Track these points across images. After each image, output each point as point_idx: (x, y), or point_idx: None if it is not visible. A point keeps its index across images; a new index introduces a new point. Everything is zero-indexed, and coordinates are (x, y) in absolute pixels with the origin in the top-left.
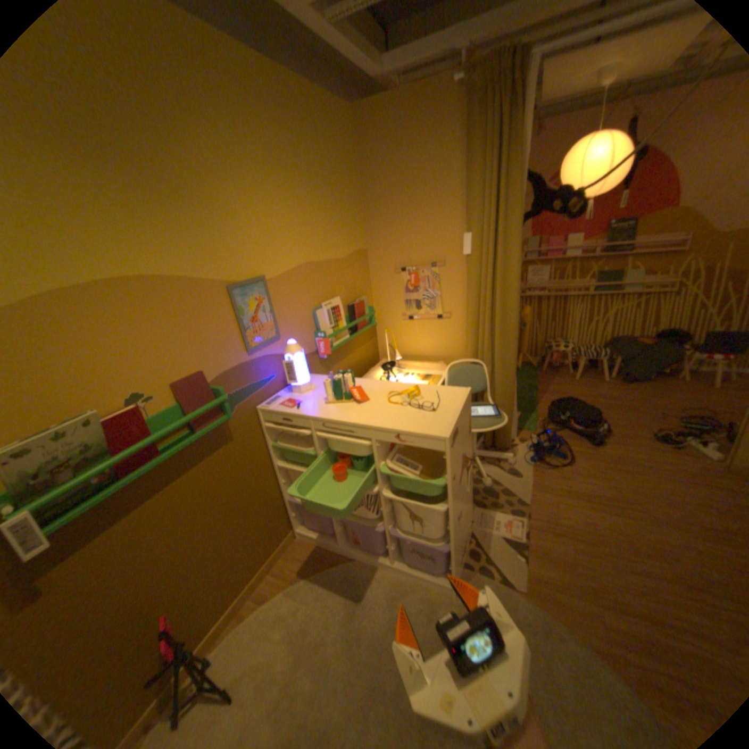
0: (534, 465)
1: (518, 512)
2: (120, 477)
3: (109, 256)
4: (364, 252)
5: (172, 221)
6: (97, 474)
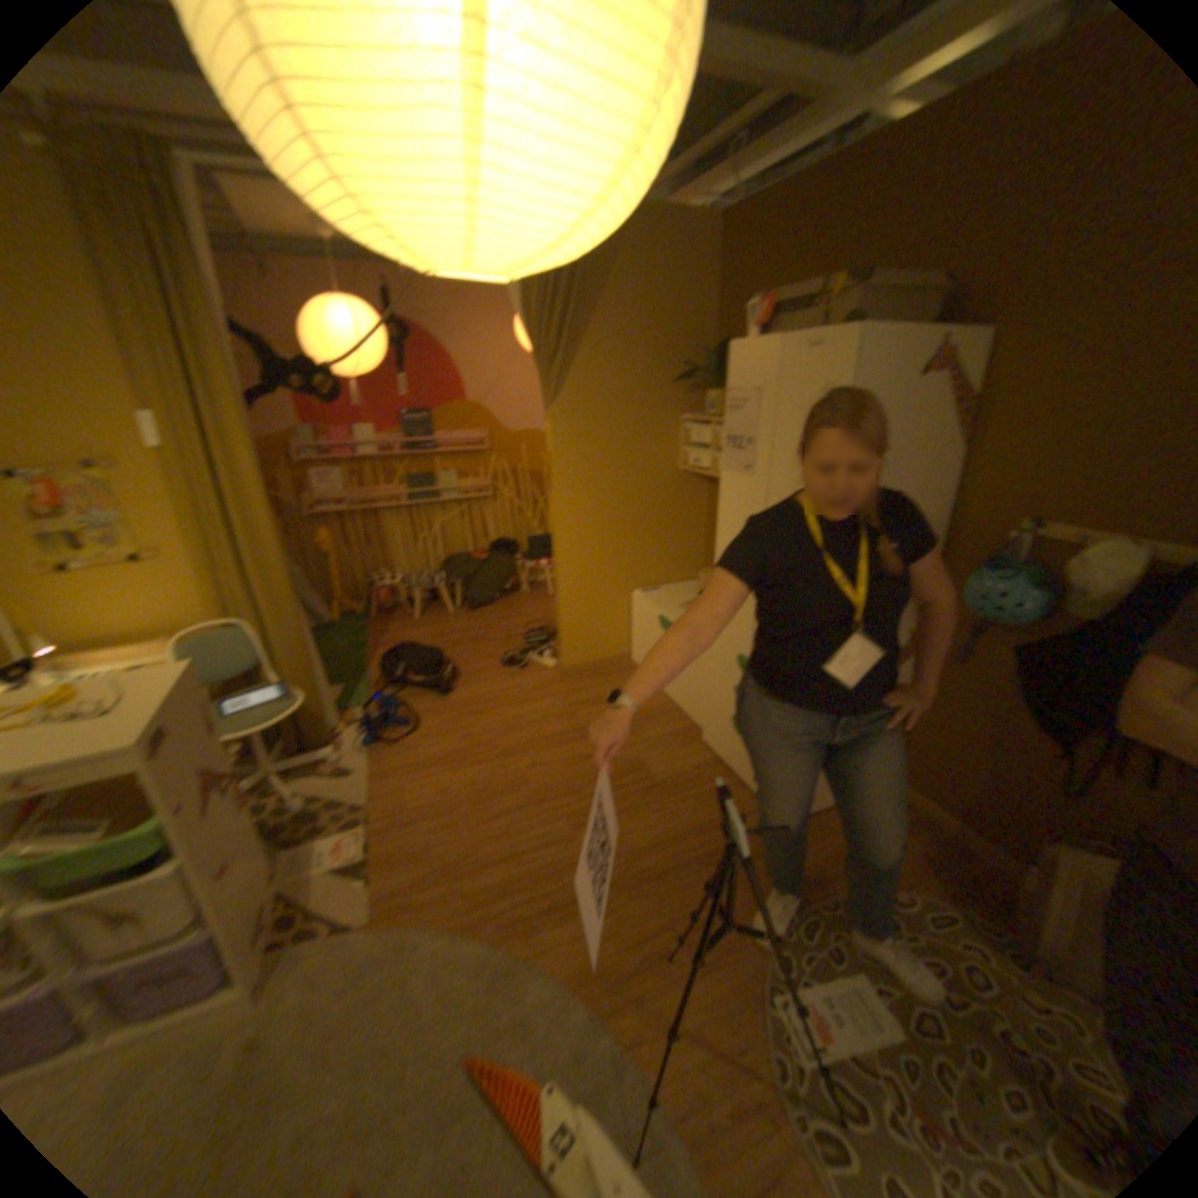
0: (366, 752)
1: (347, 827)
2: None
3: None
4: None
5: None
6: None
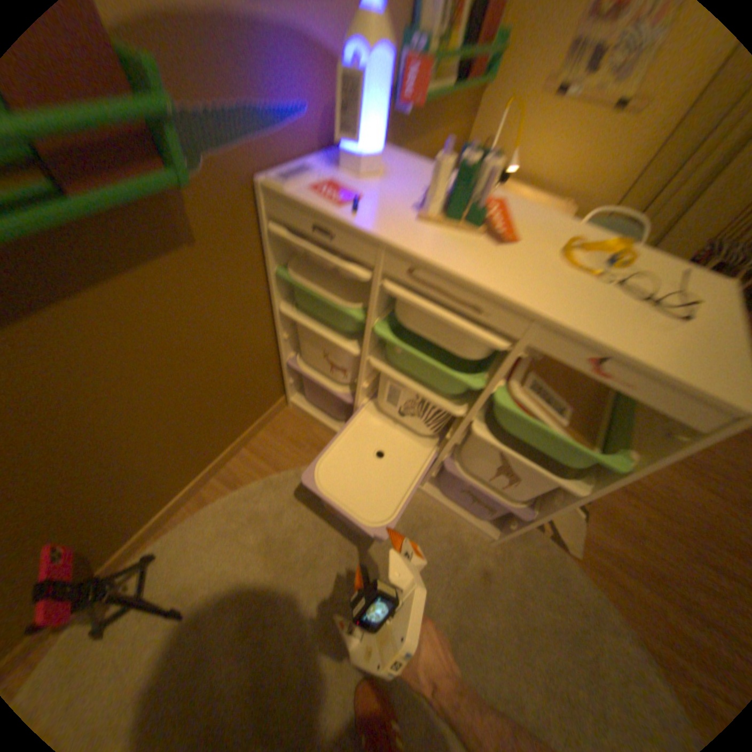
0: None
1: None
2: None
3: None
4: None
5: None
6: None
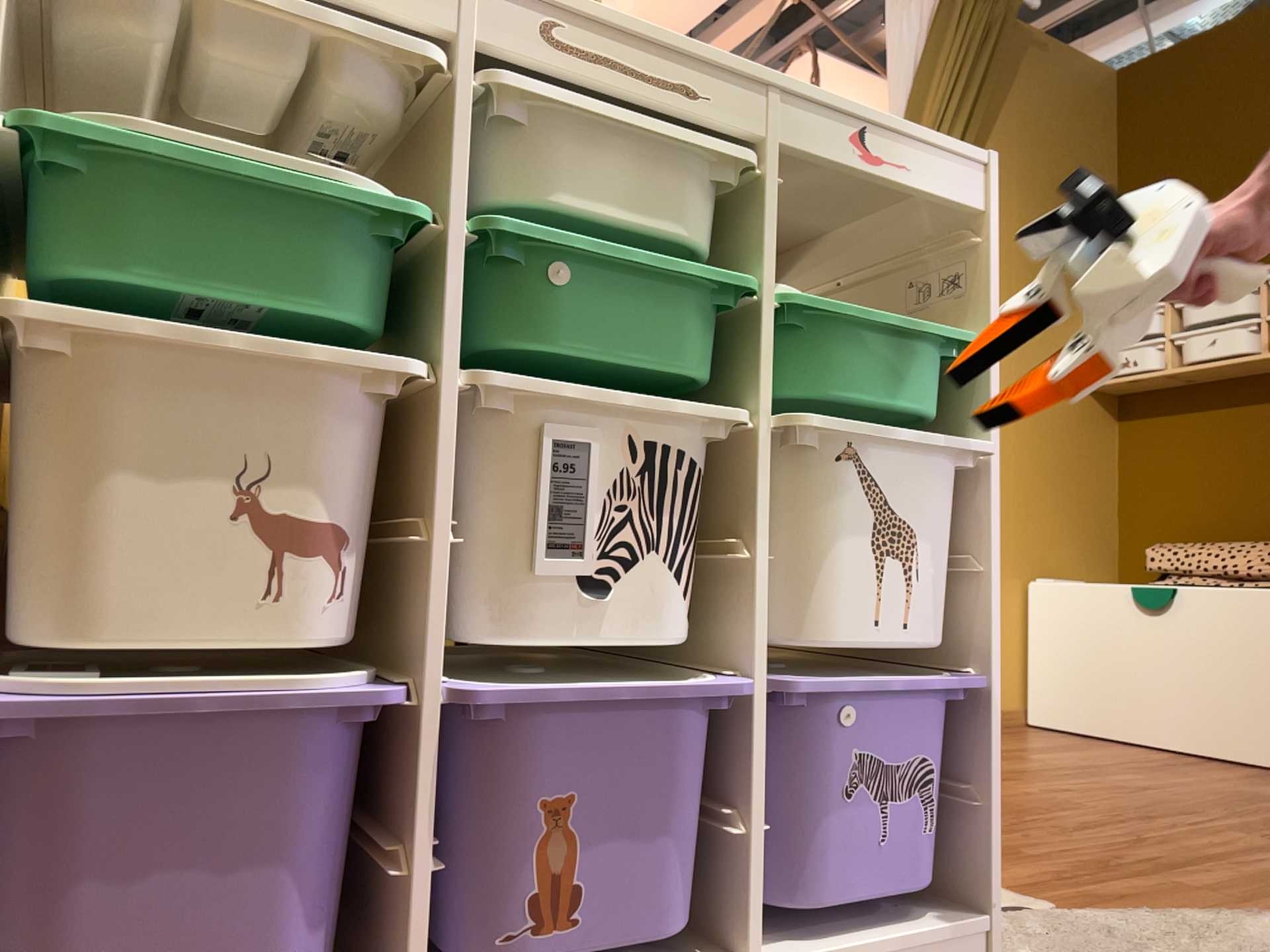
0: None
1: None
2: None
3: None
4: None
5: None
6: None
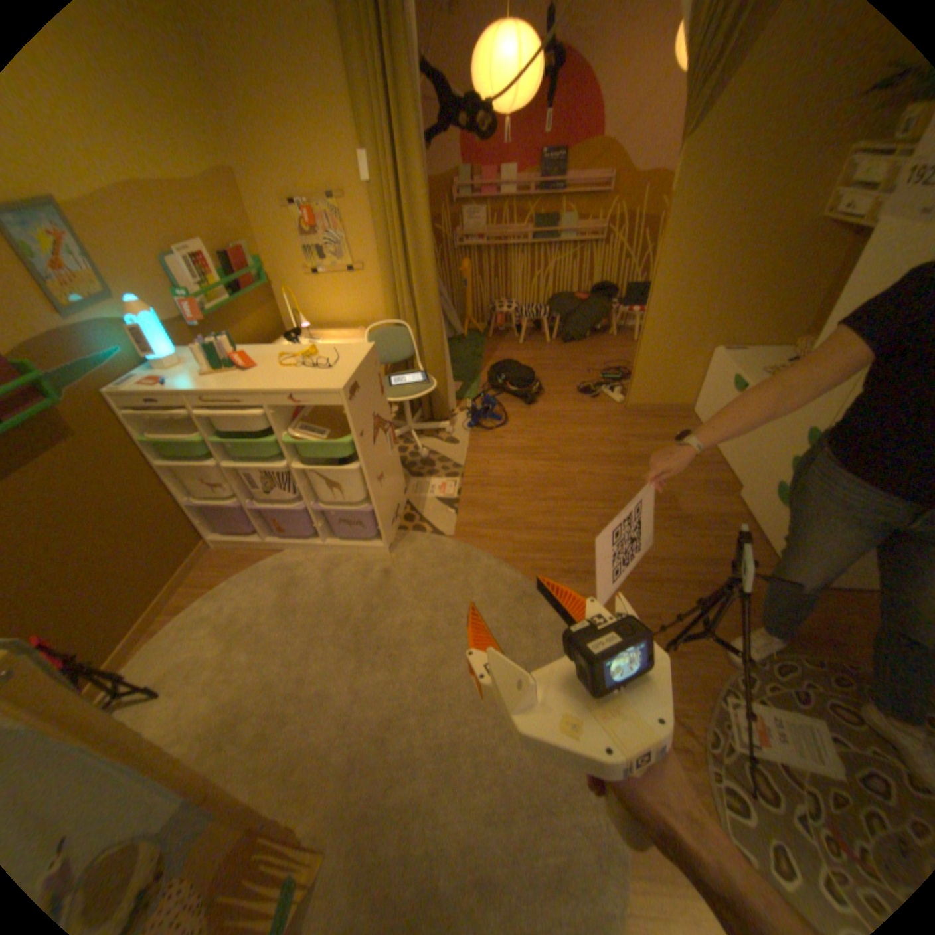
0: (470, 431)
1: (451, 475)
2: None
3: None
4: (228, 174)
5: None
6: None
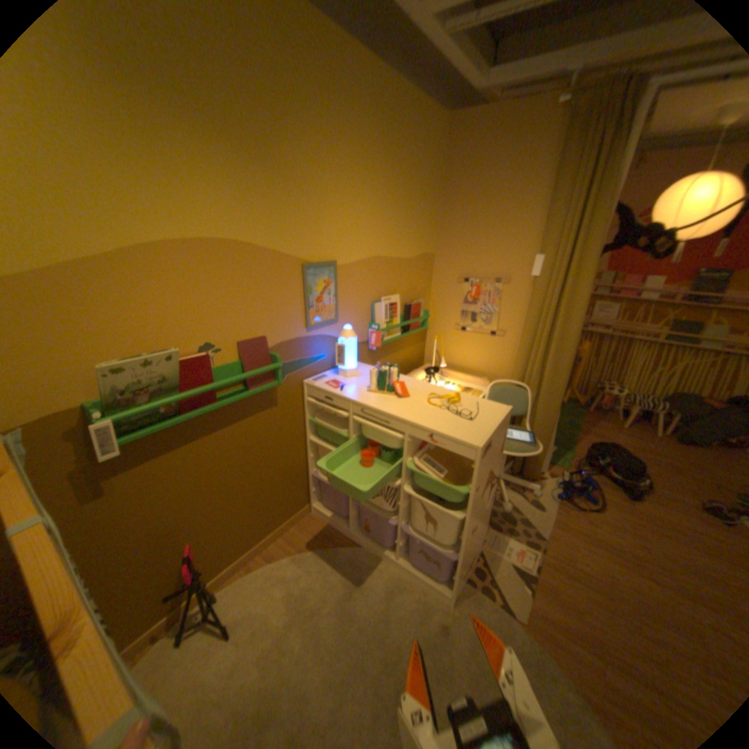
0: (560, 503)
1: (534, 545)
2: (181, 413)
3: (214, 220)
4: (431, 257)
5: (269, 198)
6: (165, 405)
